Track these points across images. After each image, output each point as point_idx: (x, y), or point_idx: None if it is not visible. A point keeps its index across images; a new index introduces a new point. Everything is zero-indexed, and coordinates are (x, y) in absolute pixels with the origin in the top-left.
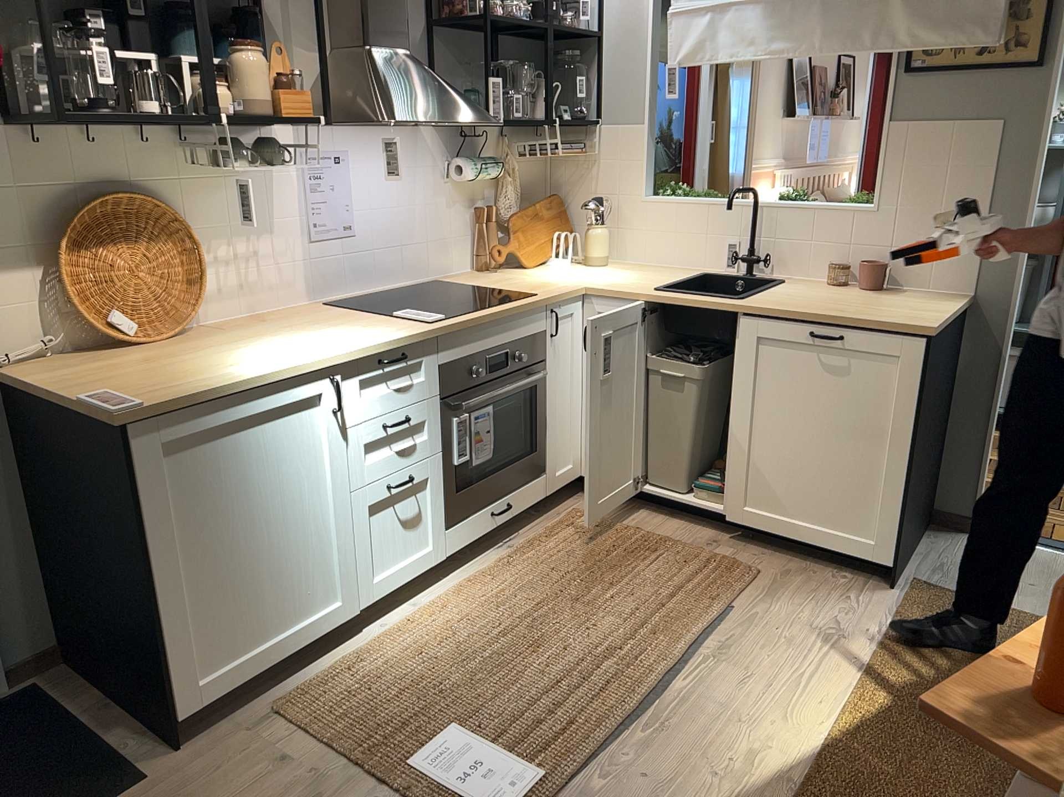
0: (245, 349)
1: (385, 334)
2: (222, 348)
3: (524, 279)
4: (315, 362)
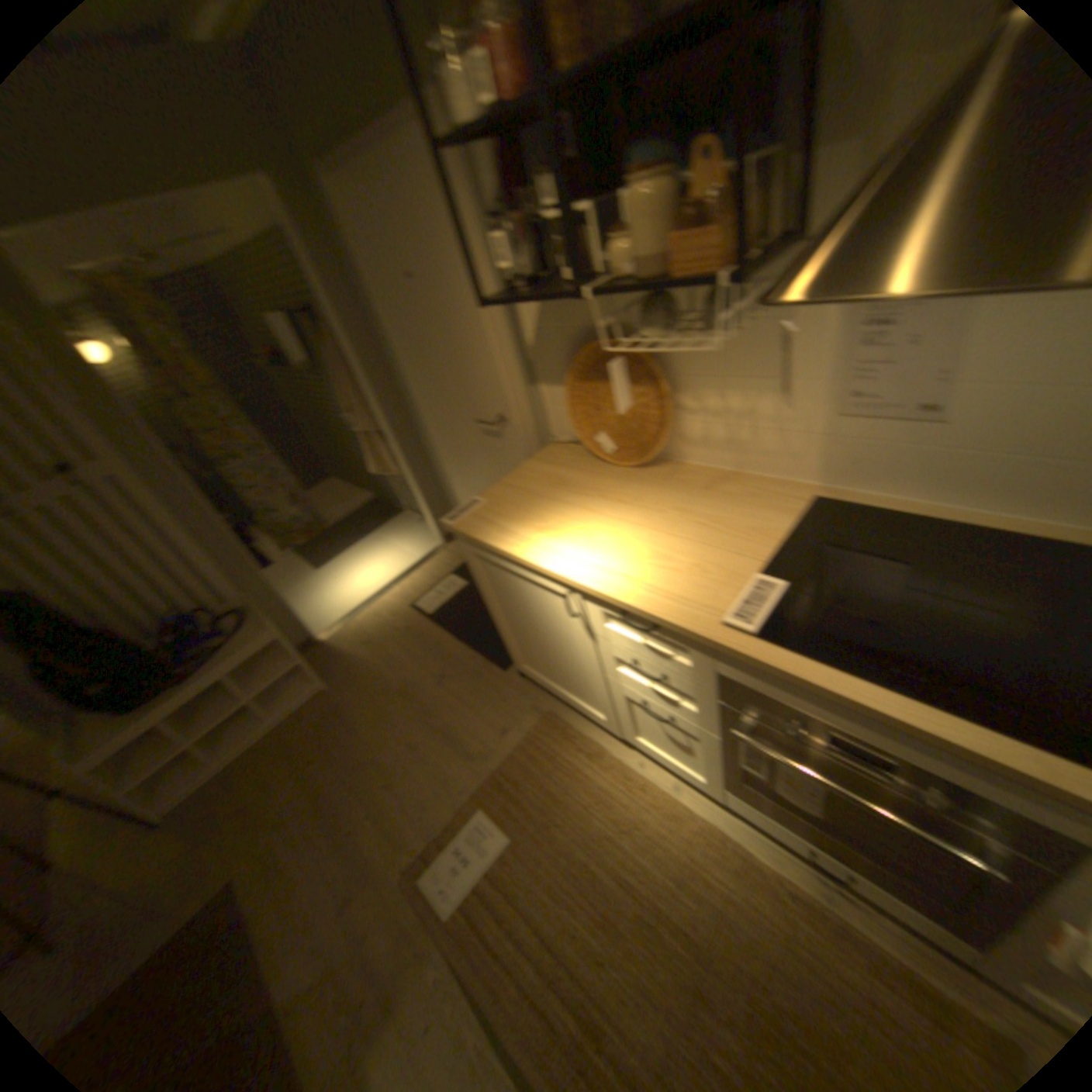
0: (590, 515)
1: (653, 592)
2: (596, 502)
3: None
4: (544, 570)
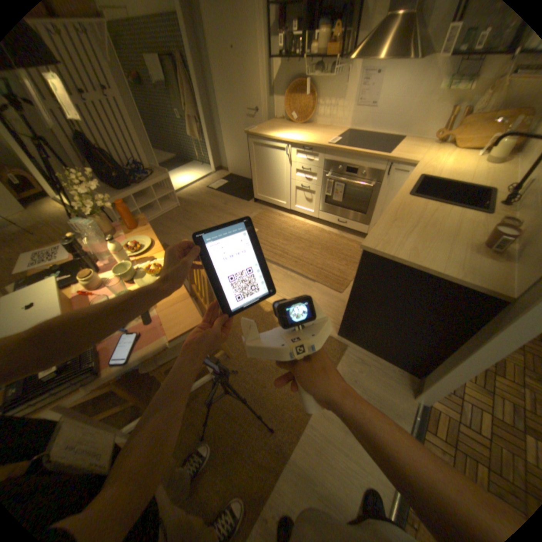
0: (292, 131)
1: (312, 141)
2: (293, 129)
3: (426, 150)
4: (282, 138)
